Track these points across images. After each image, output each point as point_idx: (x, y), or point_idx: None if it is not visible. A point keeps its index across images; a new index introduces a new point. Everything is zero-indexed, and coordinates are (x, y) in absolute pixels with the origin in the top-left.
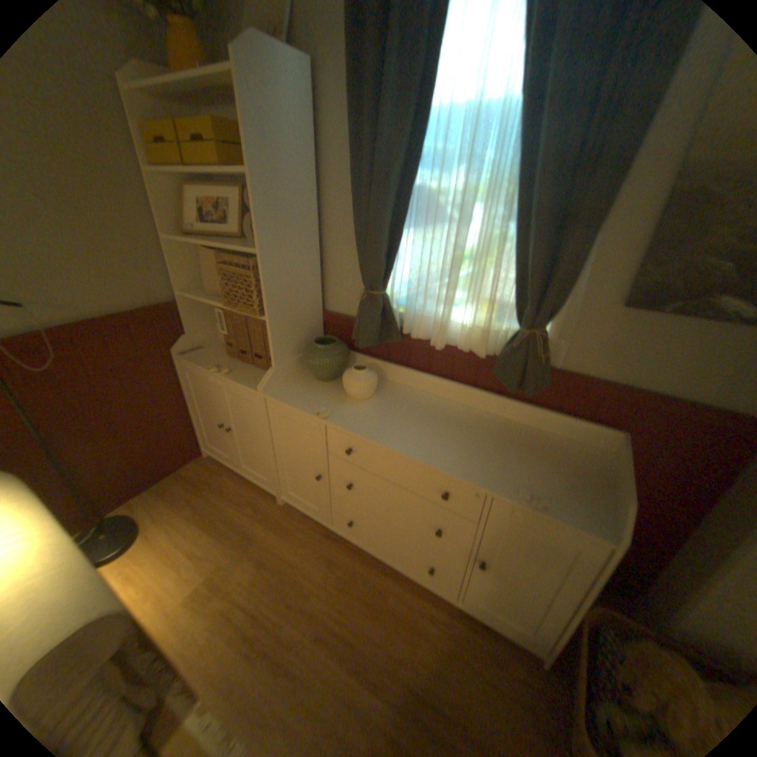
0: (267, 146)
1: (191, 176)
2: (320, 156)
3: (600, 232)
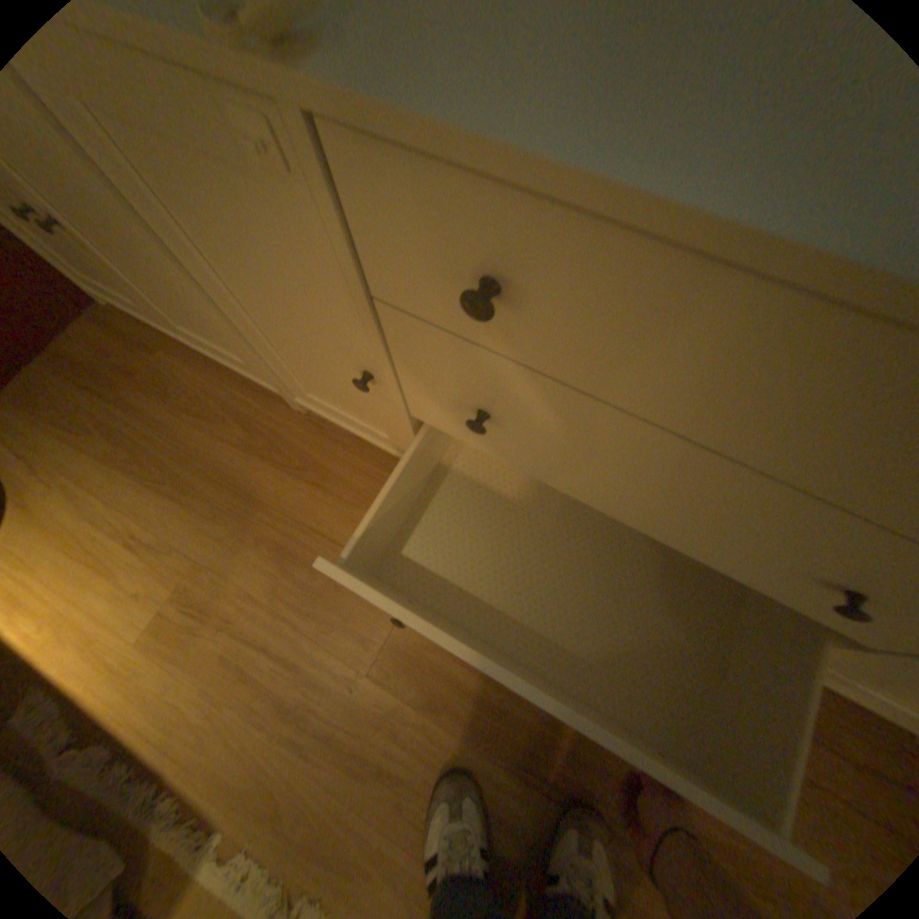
0: None
1: None
2: None
3: None
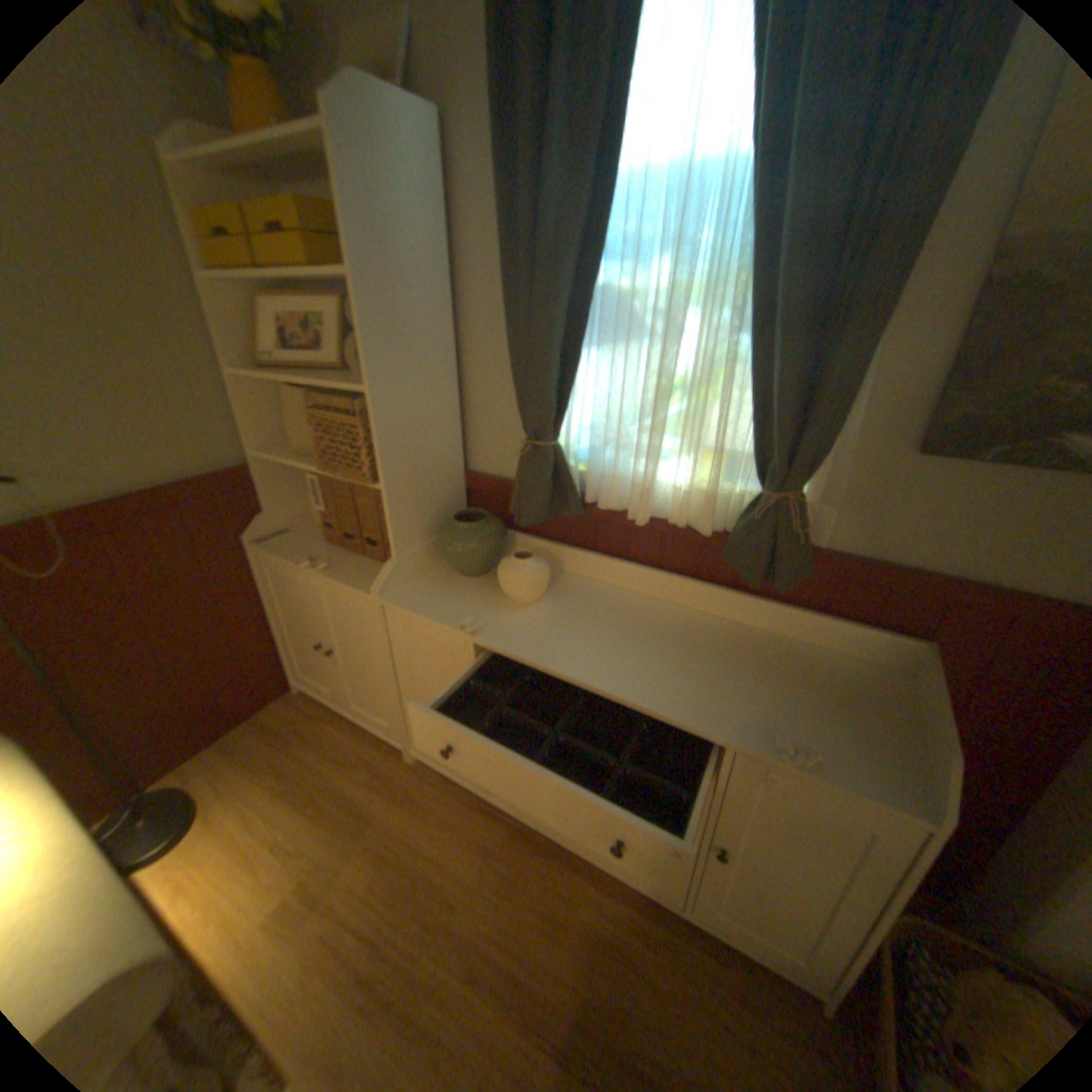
0: (376, 235)
1: (266, 282)
2: (454, 247)
3: (880, 344)
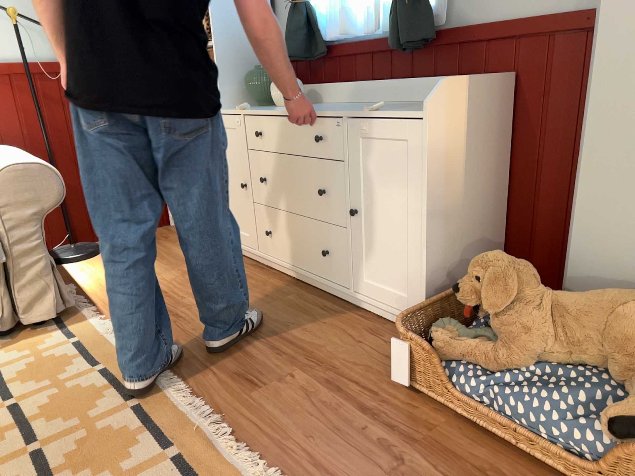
0: None
1: None
2: None
3: None
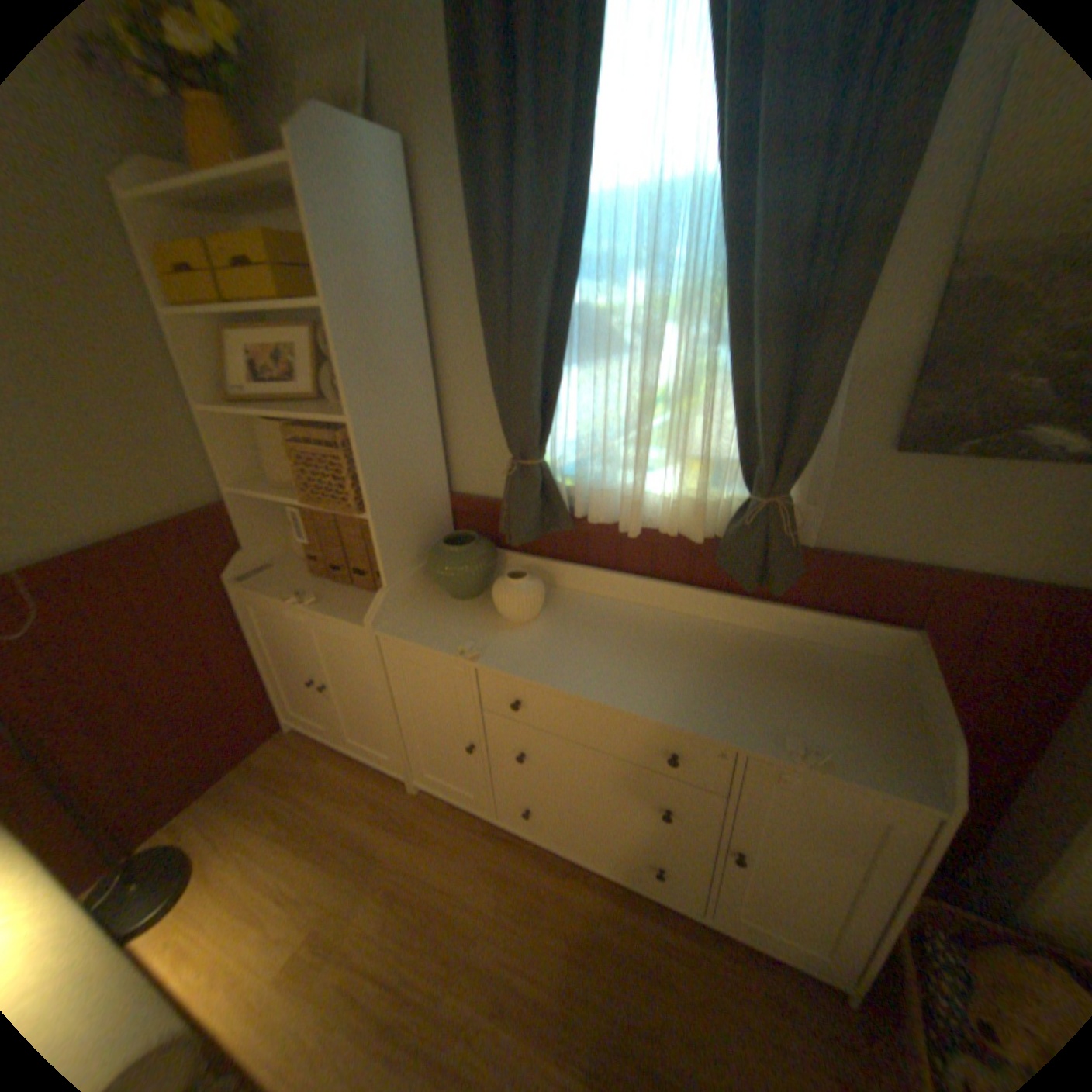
0: (348, 265)
1: (231, 314)
2: (425, 271)
3: (853, 350)
